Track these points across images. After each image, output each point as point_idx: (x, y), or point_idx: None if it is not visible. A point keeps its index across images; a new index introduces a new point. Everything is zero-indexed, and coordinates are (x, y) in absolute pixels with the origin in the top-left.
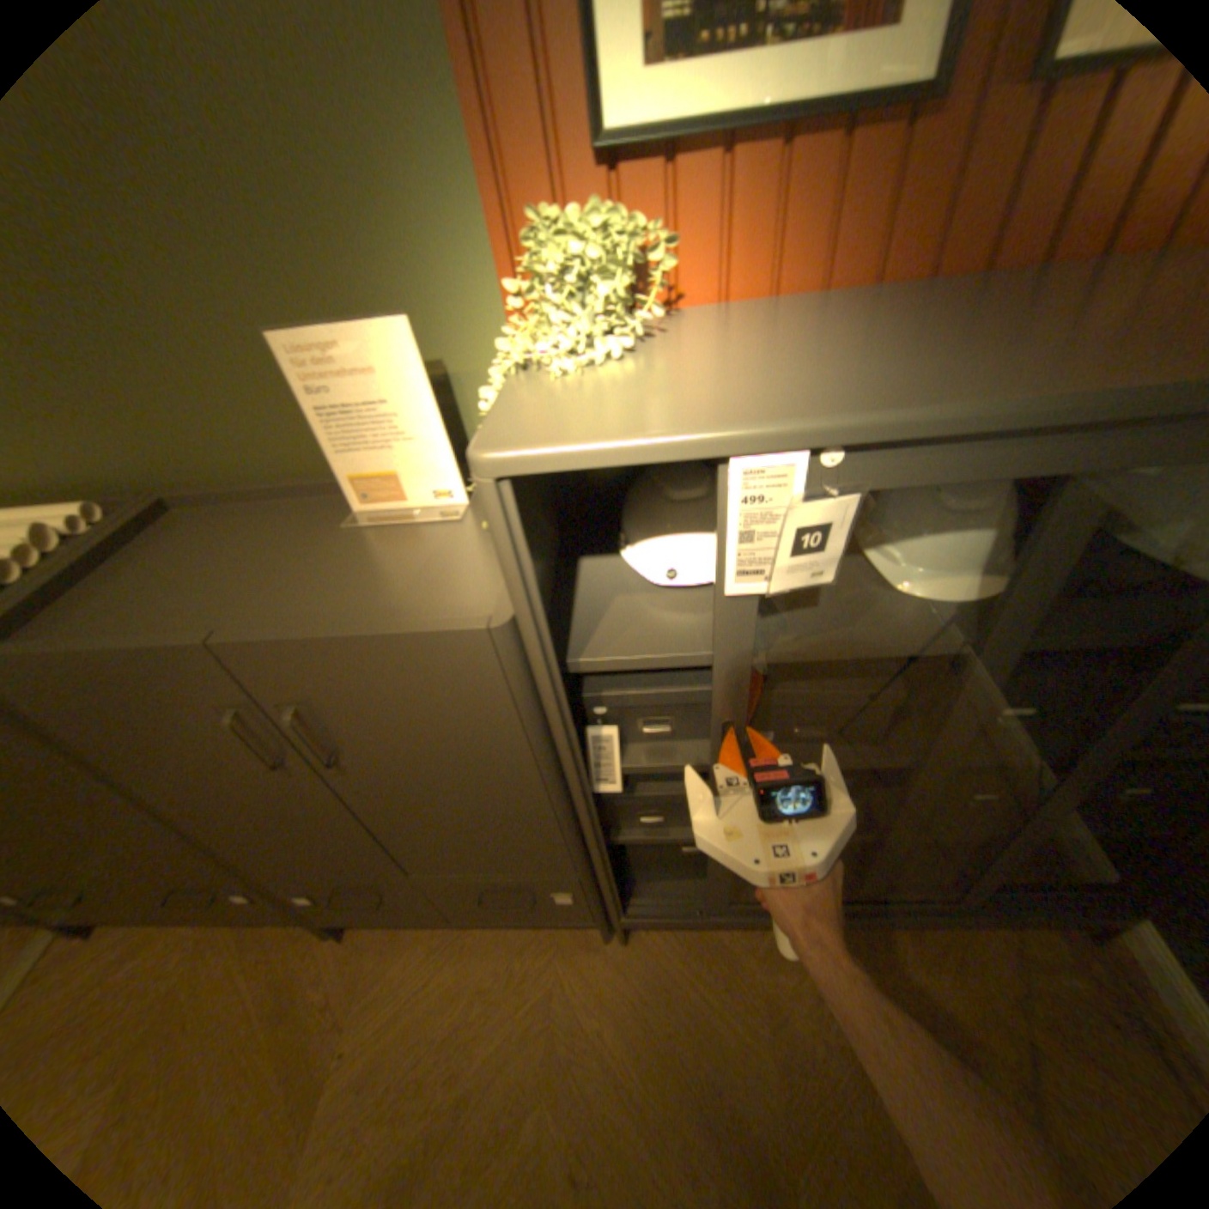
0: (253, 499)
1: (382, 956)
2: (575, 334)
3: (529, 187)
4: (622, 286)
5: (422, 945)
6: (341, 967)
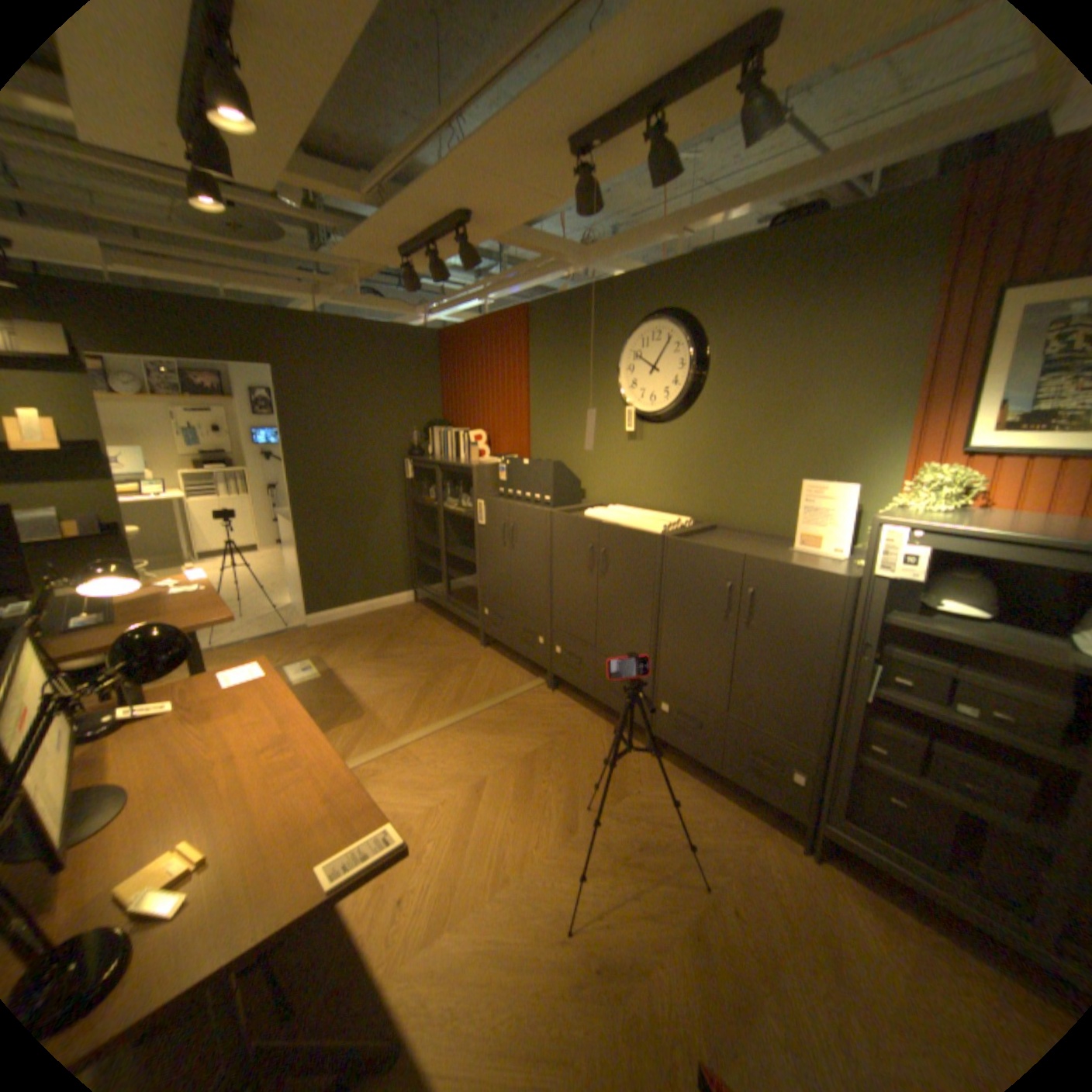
0: (754, 535)
1: (673, 776)
2: (932, 502)
3: (934, 457)
4: (960, 492)
5: (695, 786)
6: (652, 766)
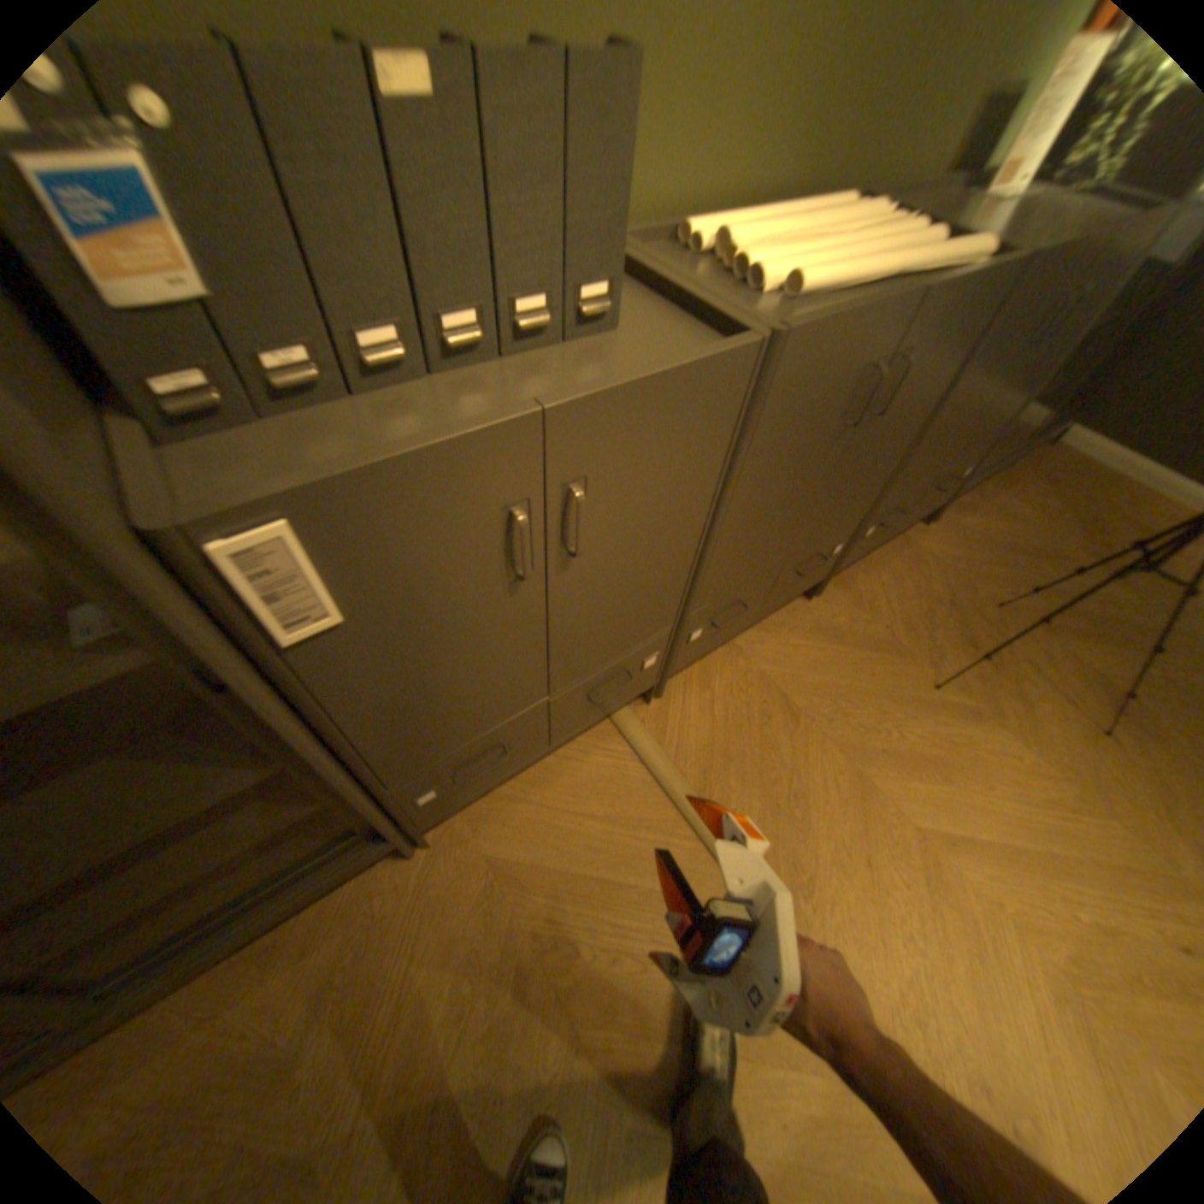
0: (921, 191)
1: (847, 587)
2: None
3: None
4: None
5: (859, 572)
6: (835, 603)
